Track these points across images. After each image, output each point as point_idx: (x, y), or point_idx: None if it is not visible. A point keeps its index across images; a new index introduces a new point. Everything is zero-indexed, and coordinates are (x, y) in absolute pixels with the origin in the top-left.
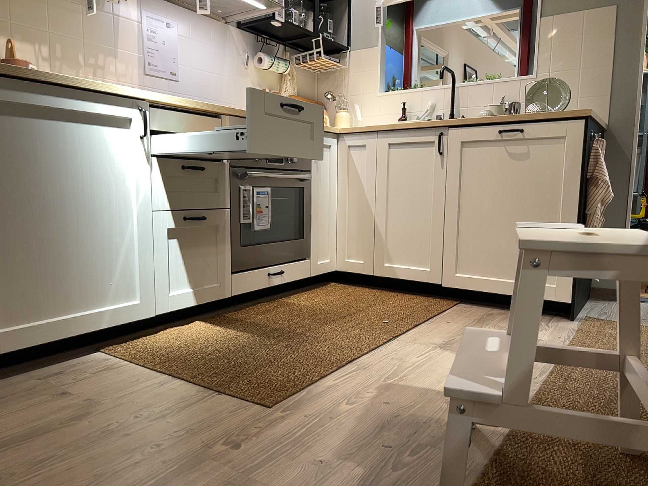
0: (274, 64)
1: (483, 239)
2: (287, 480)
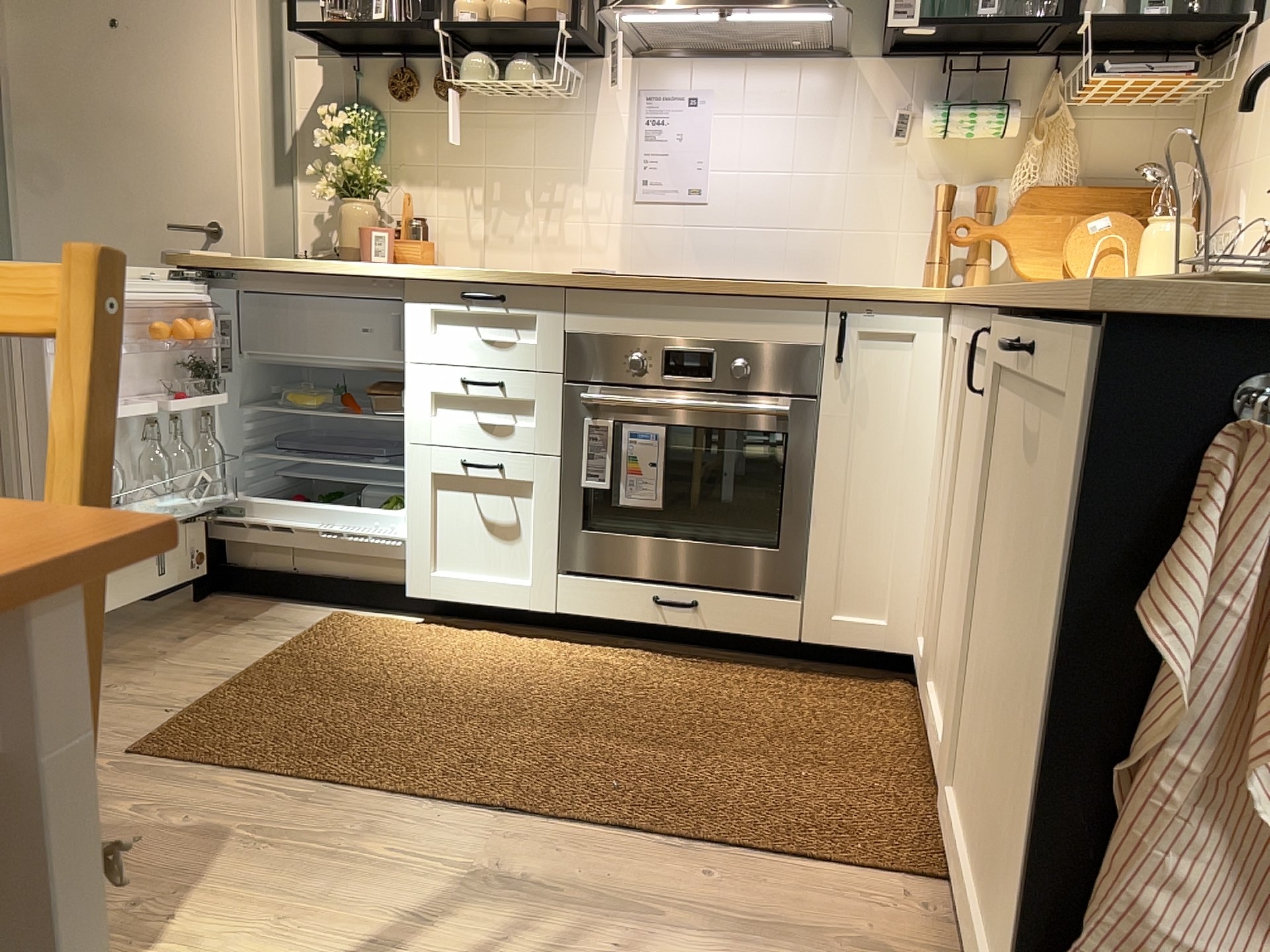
0: (951, 123)
1: (986, 723)
2: None
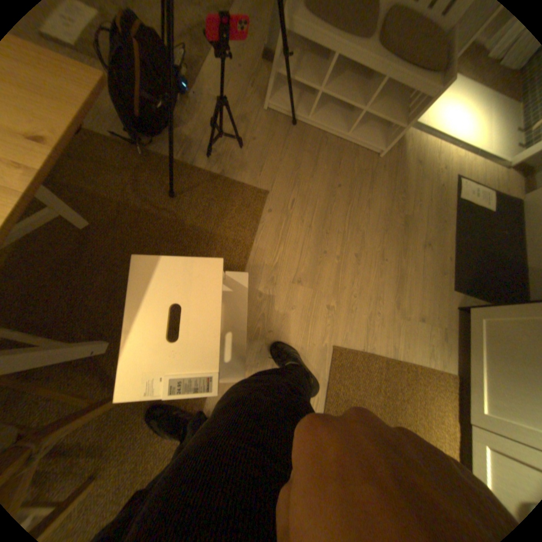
0: None
1: None
2: (300, 292)
